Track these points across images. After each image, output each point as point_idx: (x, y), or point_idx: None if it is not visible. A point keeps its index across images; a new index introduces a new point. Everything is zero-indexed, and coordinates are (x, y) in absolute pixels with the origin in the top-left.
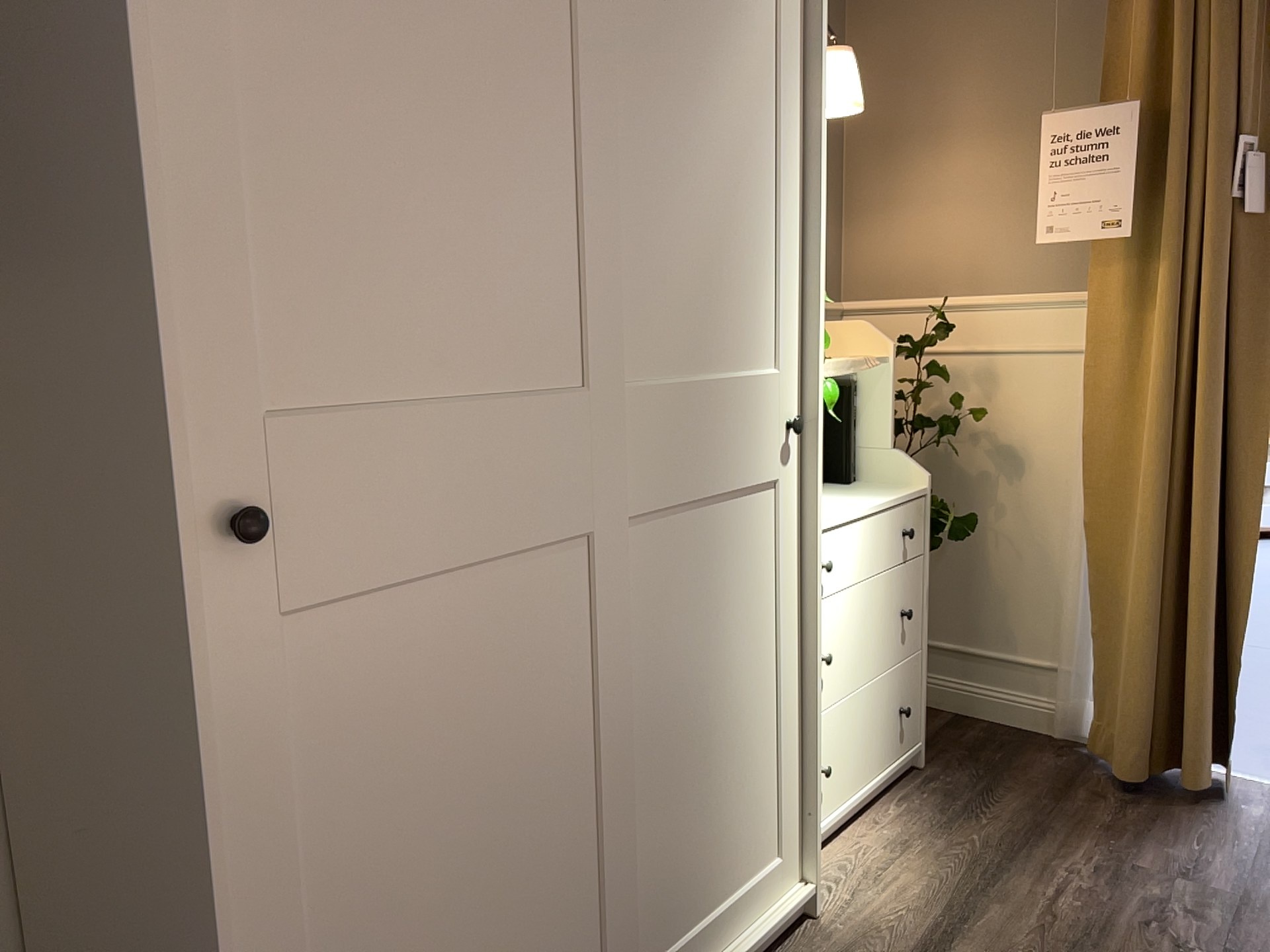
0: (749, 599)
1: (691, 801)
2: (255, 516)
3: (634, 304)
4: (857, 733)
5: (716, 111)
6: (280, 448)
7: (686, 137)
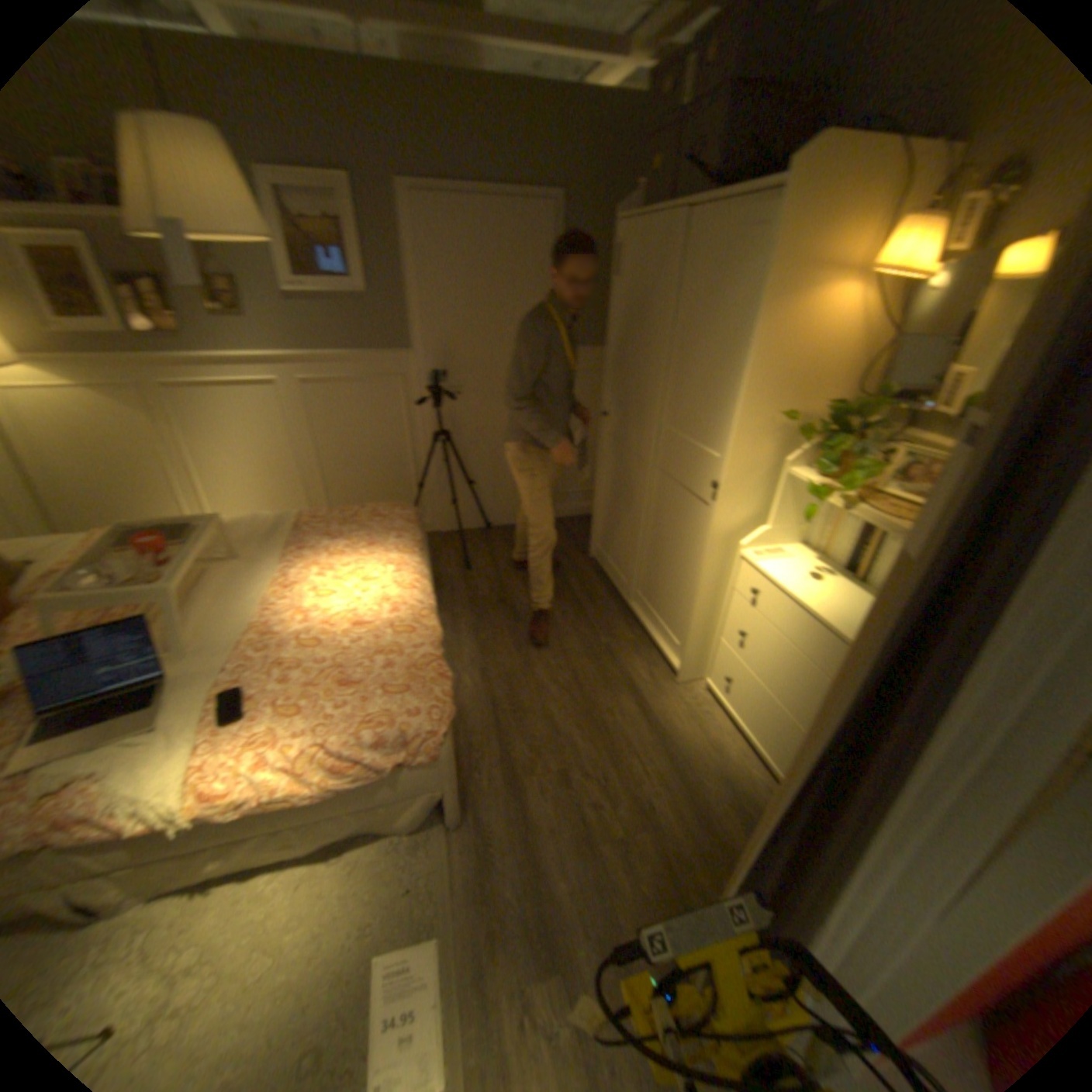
0: (690, 537)
1: (660, 573)
2: (605, 414)
3: (674, 402)
4: (761, 707)
5: (716, 332)
6: (612, 405)
7: (702, 343)
